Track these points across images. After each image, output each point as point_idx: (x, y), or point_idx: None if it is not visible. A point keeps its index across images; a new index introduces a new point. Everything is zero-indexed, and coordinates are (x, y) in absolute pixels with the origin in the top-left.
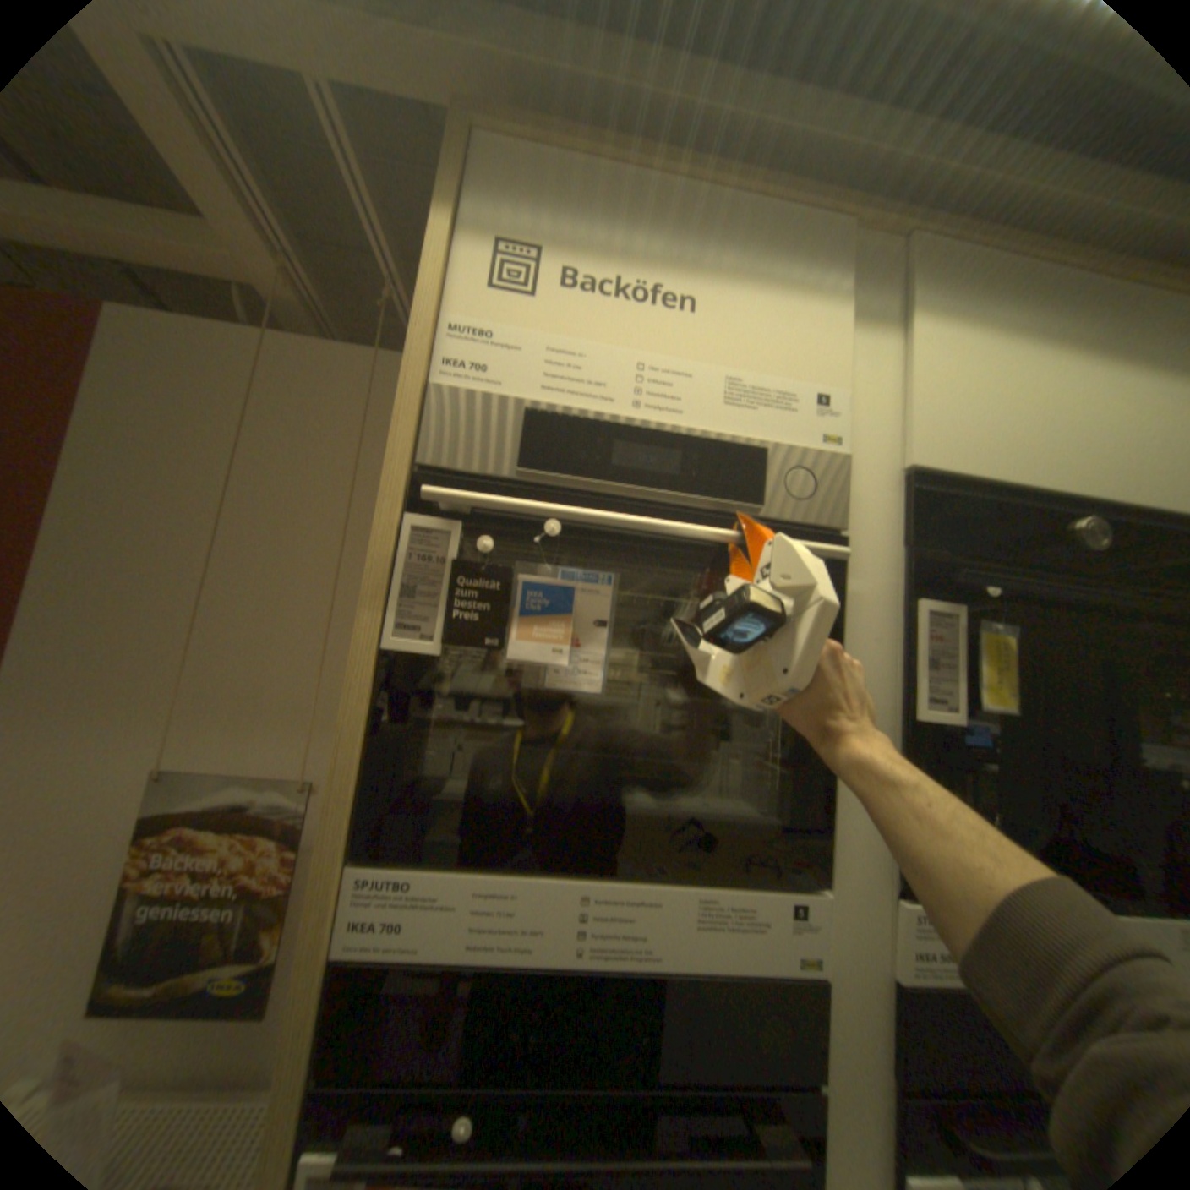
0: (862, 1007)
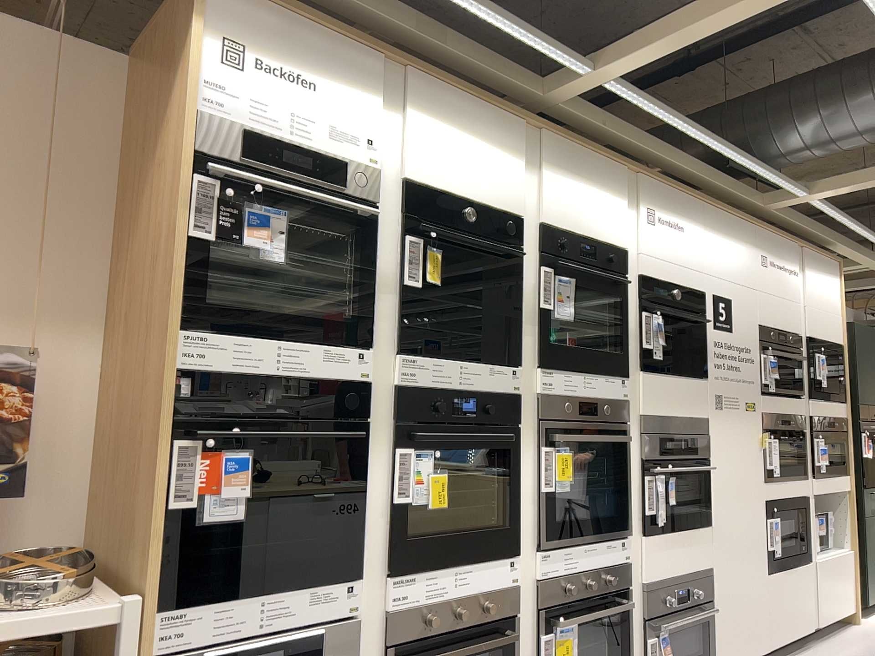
0: (384, 393)
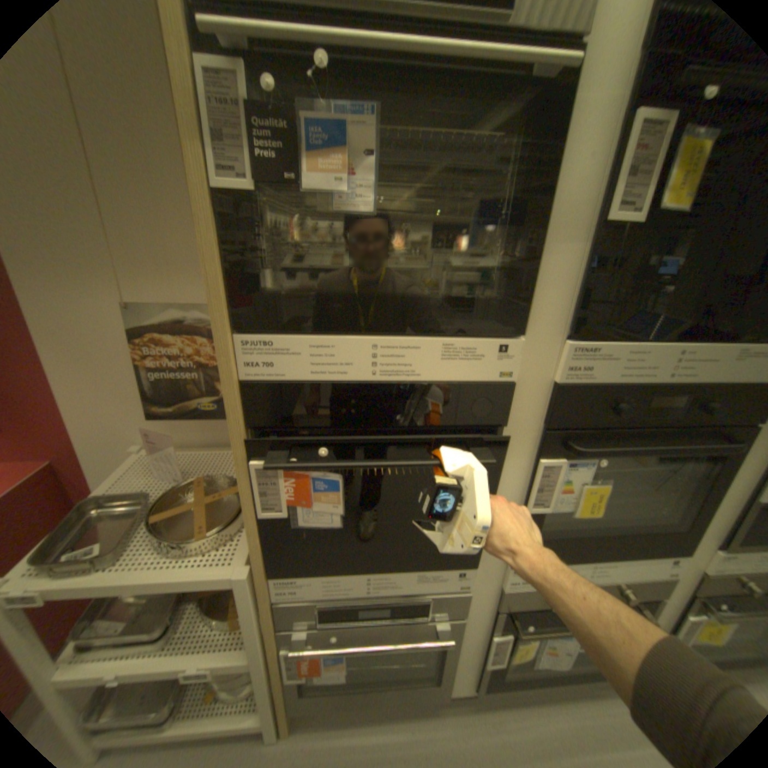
0: (531, 393)
